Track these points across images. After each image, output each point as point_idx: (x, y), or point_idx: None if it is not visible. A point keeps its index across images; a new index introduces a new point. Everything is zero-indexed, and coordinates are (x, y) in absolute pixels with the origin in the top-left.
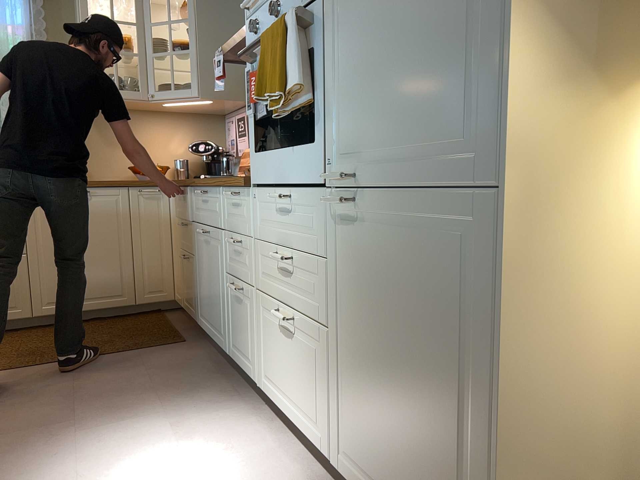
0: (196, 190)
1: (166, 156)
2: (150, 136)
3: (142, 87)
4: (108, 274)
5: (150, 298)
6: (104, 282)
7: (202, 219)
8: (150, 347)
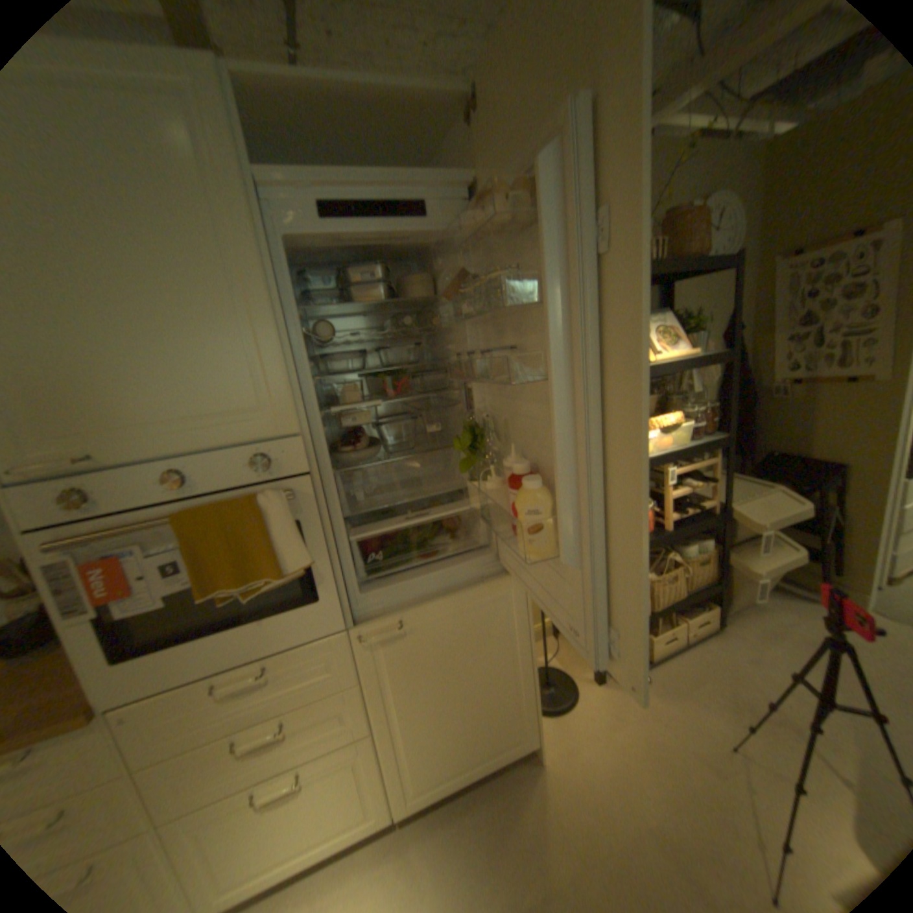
0: None
1: None
2: None
3: None
4: None
5: None
6: None
7: None
8: None
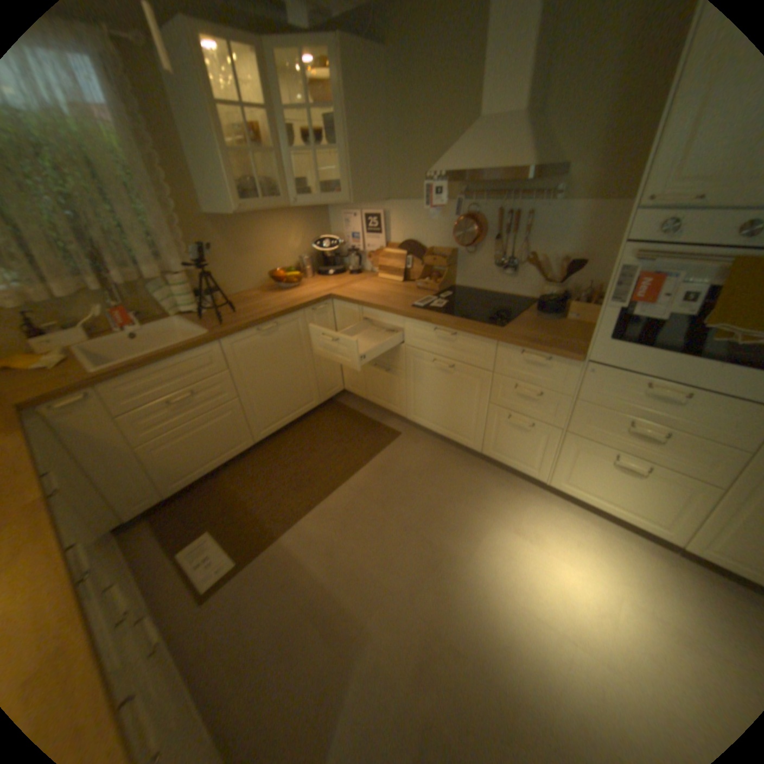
0: (422, 325)
1: (286, 255)
2: (270, 237)
3: (281, 193)
4: (300, 389)
5: (329, 396)
6: (298, 397)
7: (436, 351)
8: (383, 447)
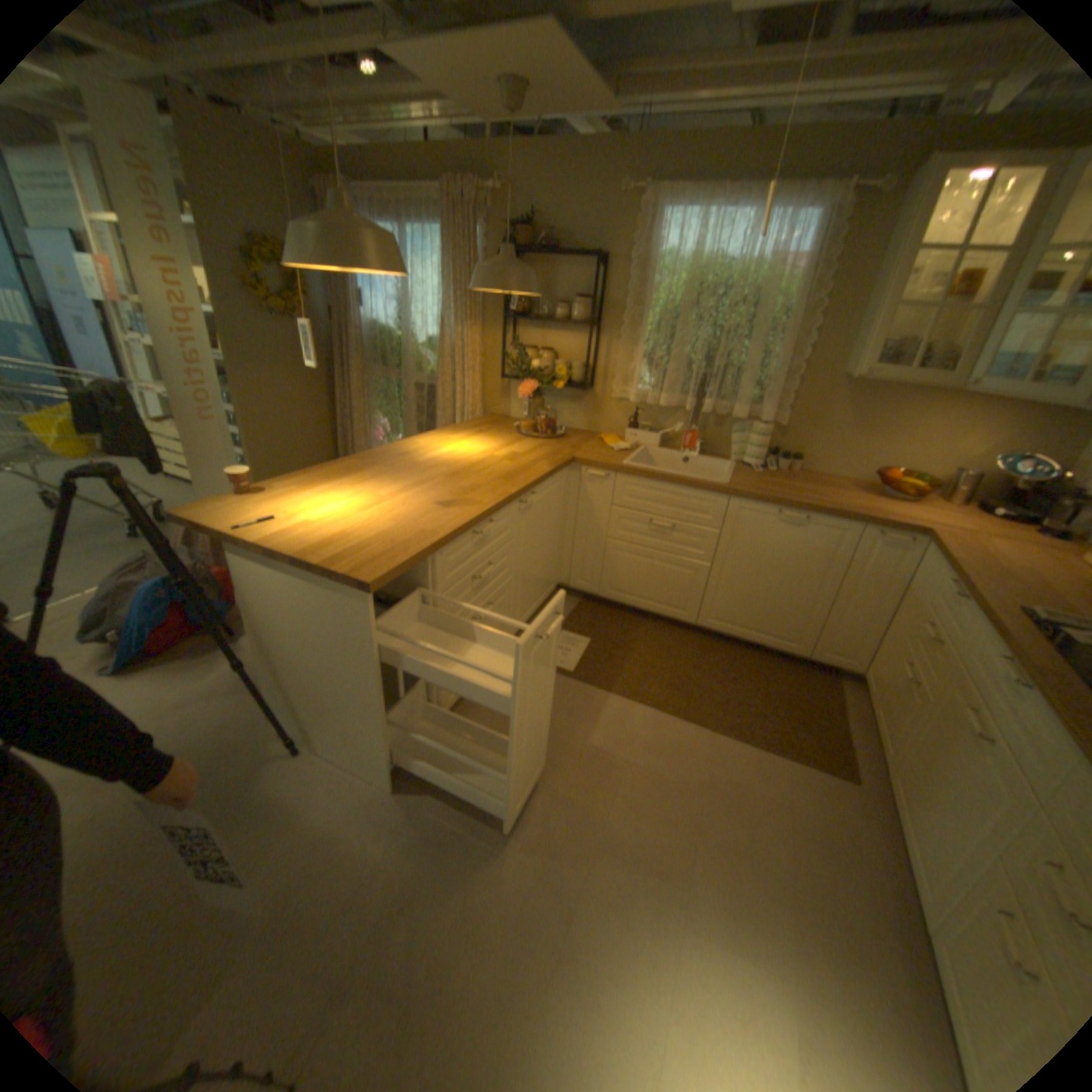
0: (1000, 642)
1: (944, 458)
2: (932, 425)
3: (962, 366)
4: (791, 616)
5: (831, 661)
6: (782, 622)
7: (989, 699)
8: (809, 765)
